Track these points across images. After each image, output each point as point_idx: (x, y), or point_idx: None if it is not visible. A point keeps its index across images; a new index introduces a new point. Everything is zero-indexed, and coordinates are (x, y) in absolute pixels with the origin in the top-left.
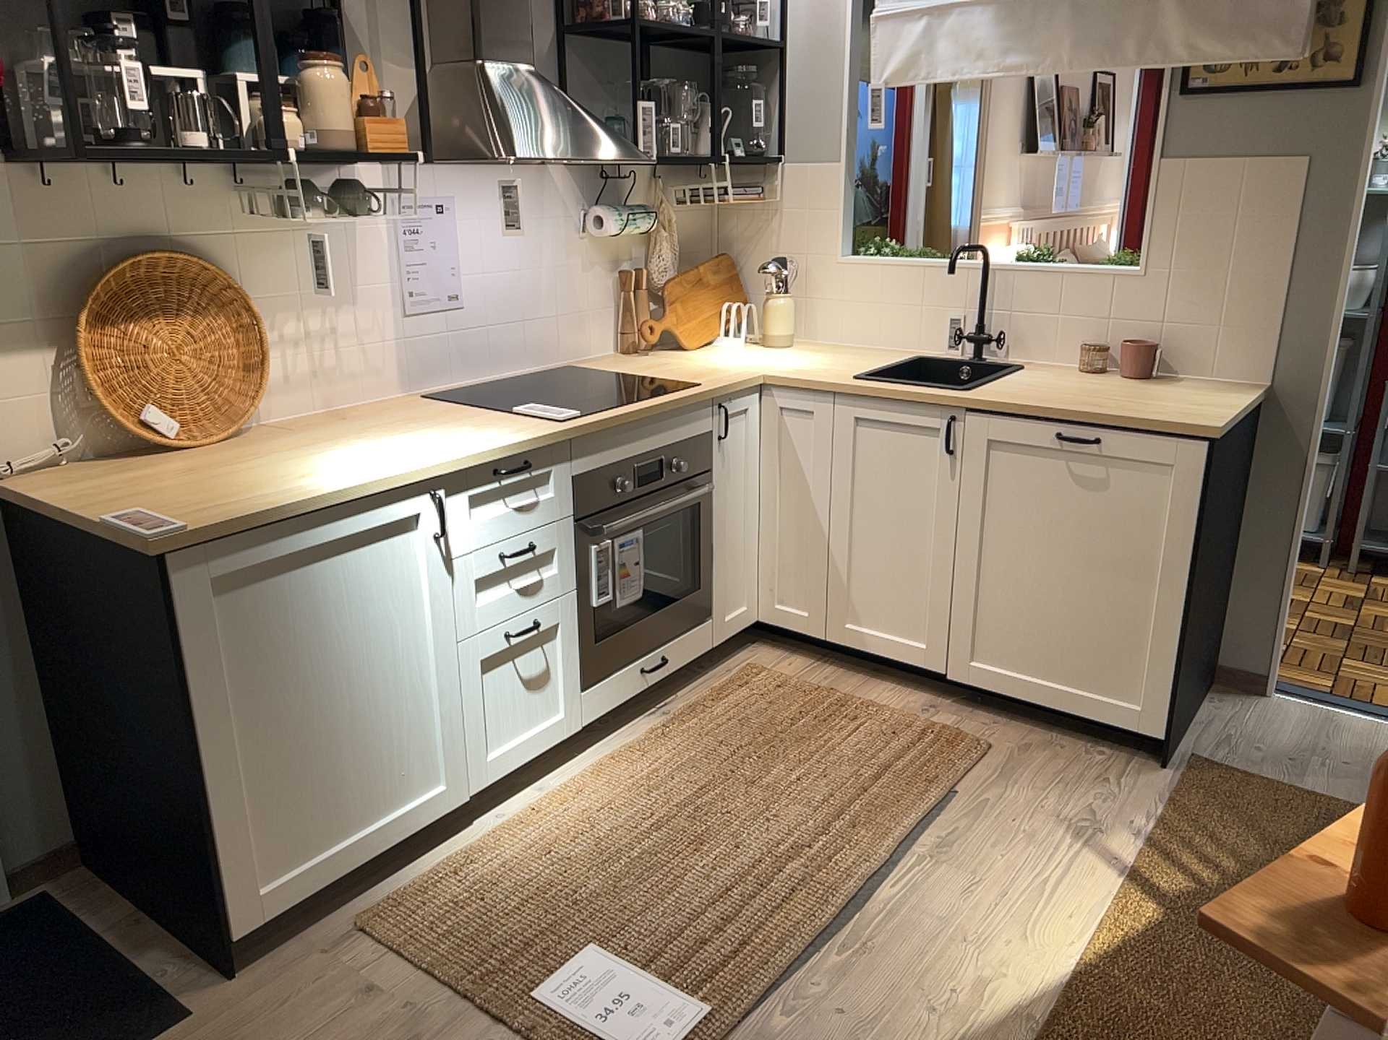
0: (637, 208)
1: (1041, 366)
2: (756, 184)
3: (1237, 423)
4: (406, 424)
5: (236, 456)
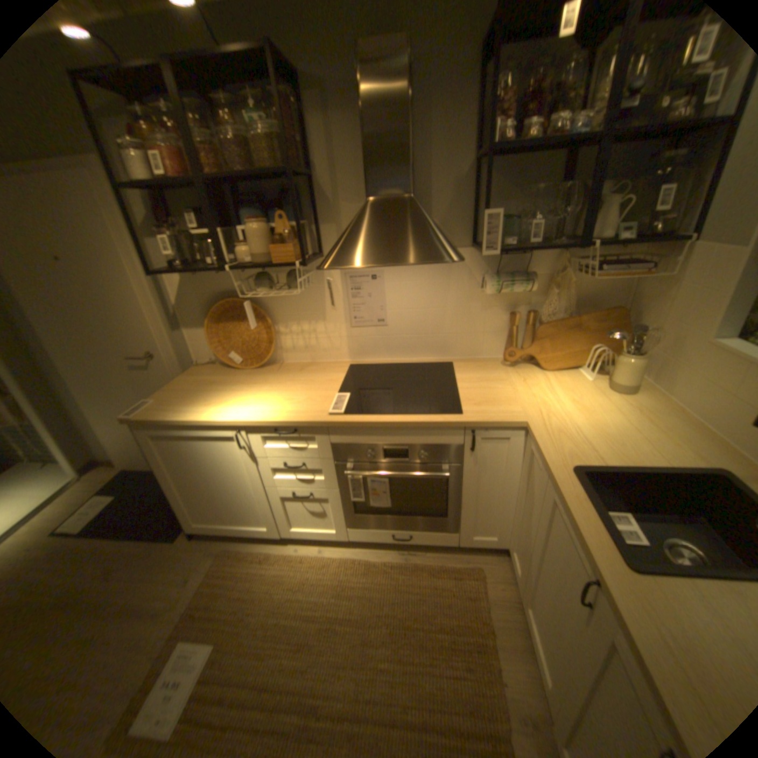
0: (520, 275)
1: None
2: (668, 255)
3: None
4: (302, 383)
5: (236, 379)
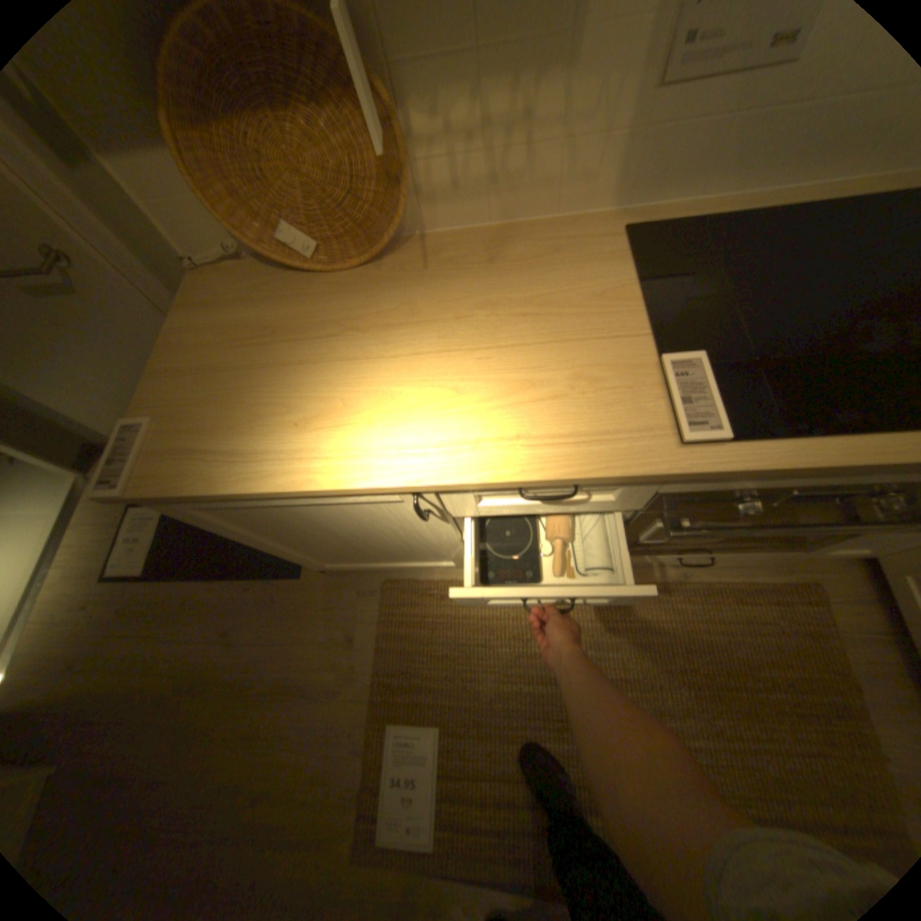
0: None
1: None
2: None
3: None
4: (524, 311)
5: (329, 309)
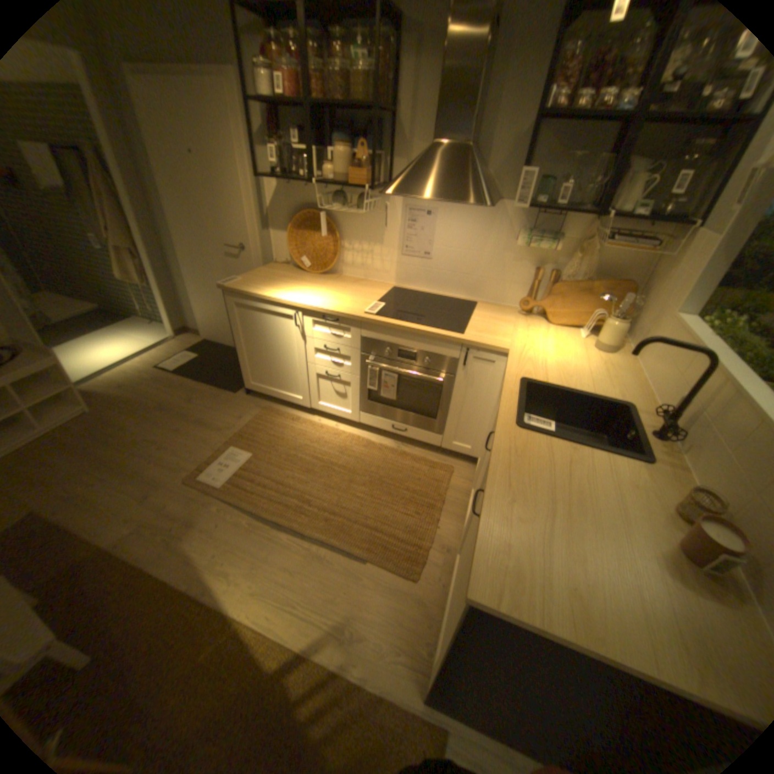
0: (550, 234)
1: (682, 478)
2: (680, 238)
3: (575, 650)
4: (352, 291)
5: (304, 278)
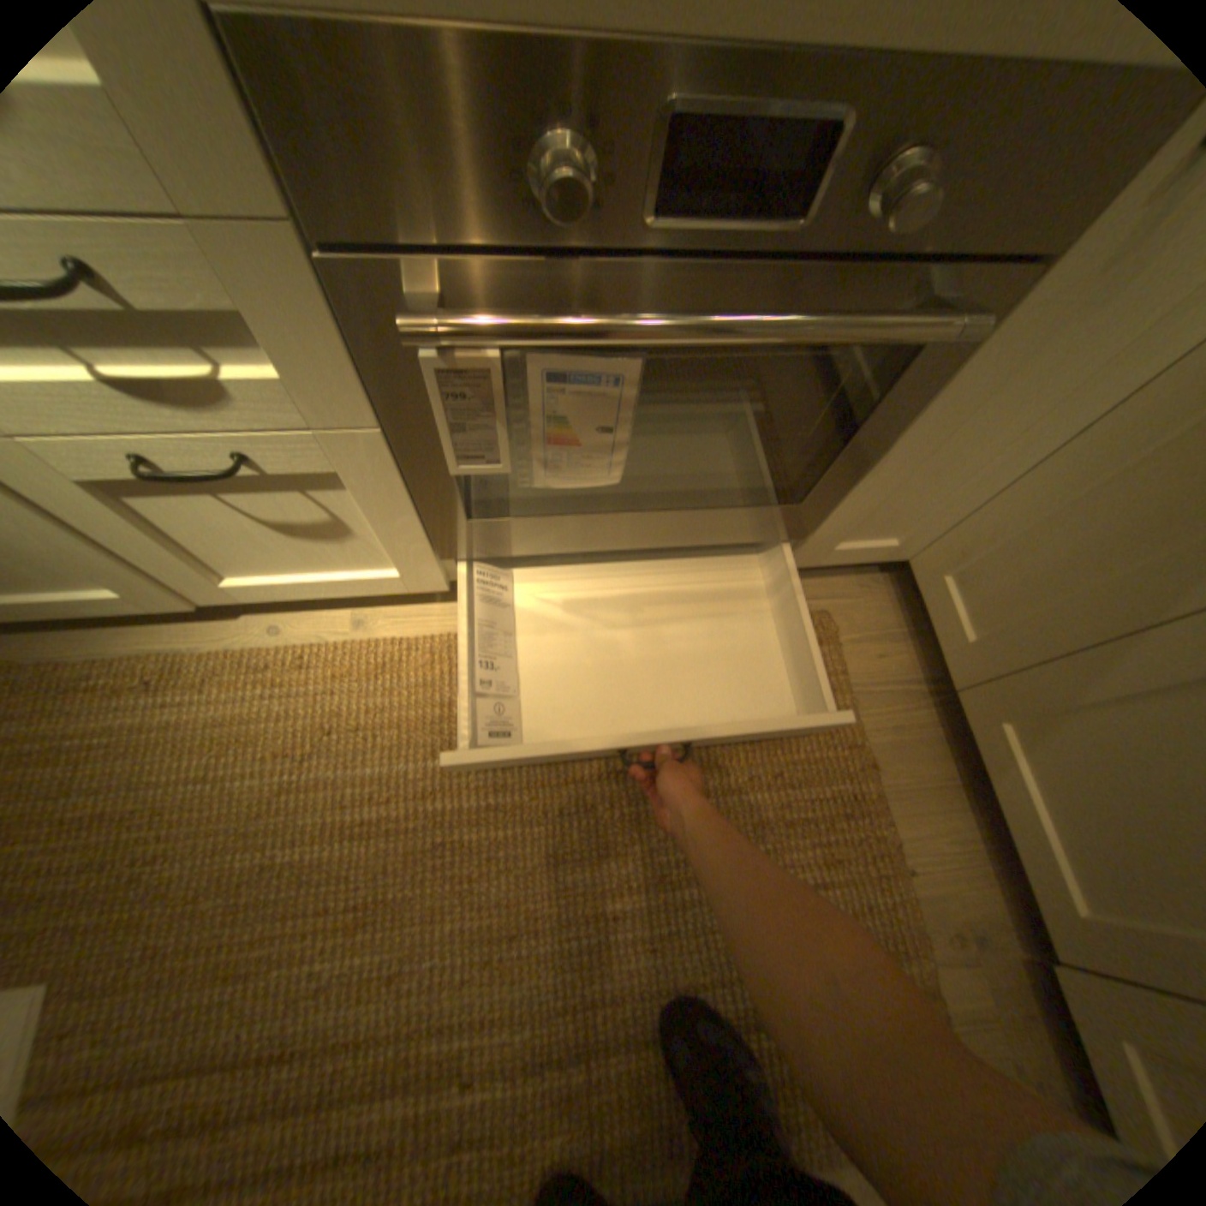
0: None
1: None
2: None
3: None
4: None
5: None
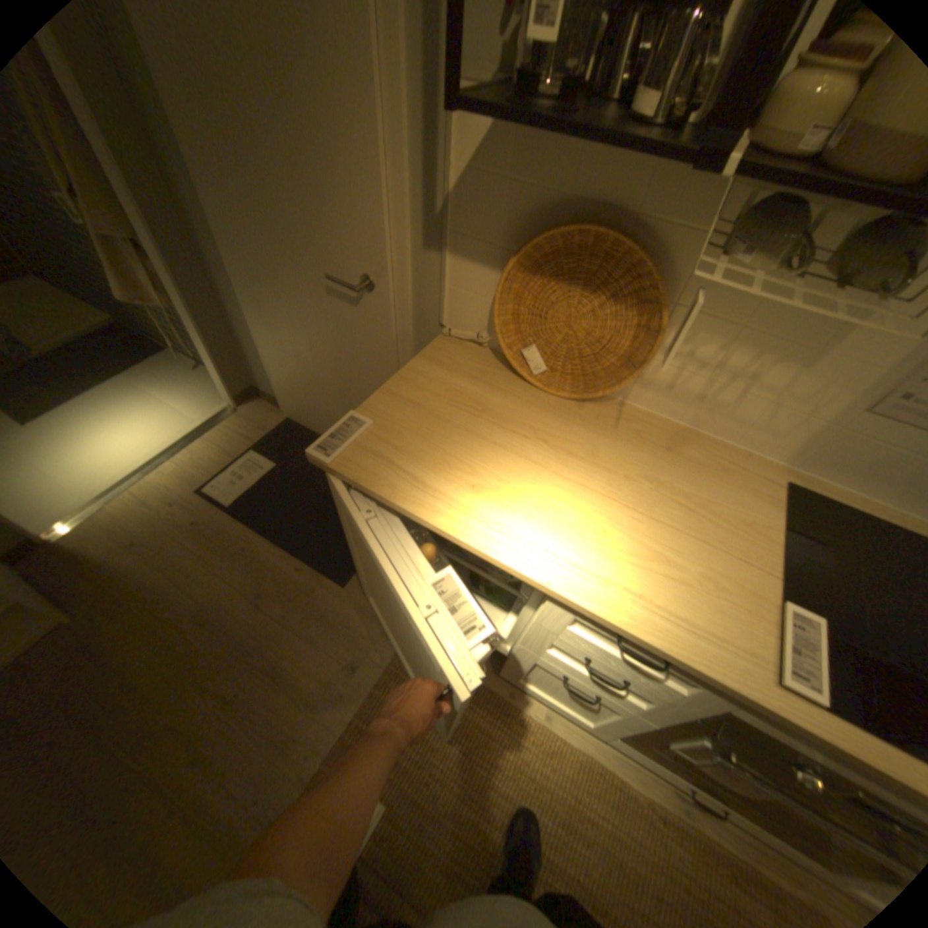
0: None
1: None
2: None
3: None
4: (683, 502)
5: (532, 417)
